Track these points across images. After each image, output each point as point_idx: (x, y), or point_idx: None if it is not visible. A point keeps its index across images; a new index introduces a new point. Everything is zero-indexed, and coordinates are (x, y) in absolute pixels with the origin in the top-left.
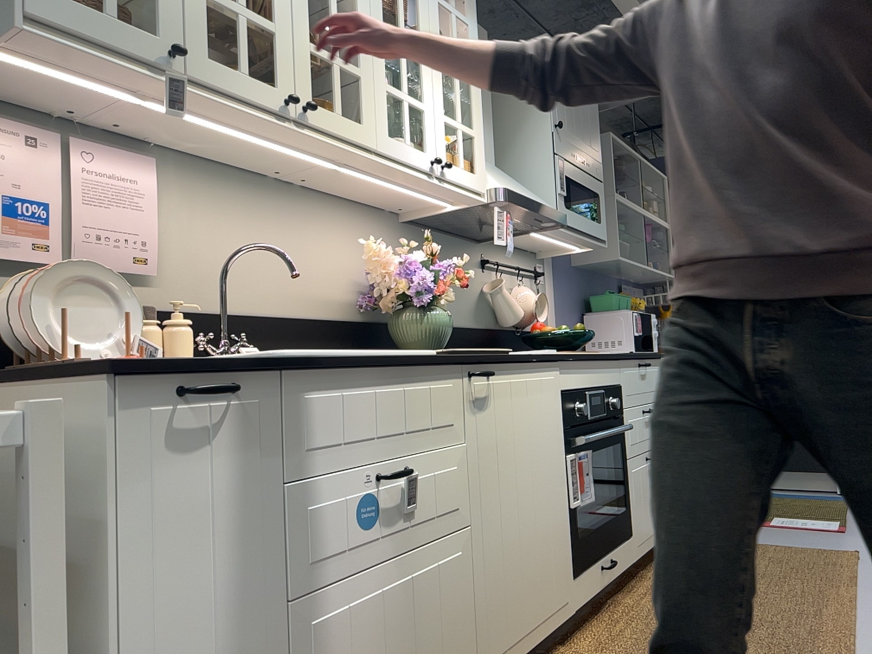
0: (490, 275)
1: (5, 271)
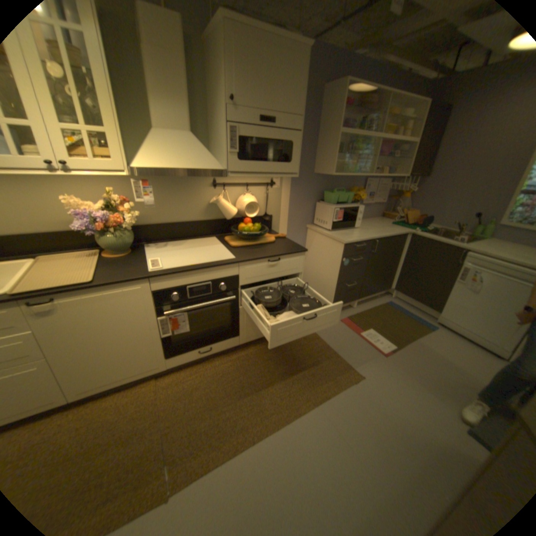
0: (220, 190)
1: None
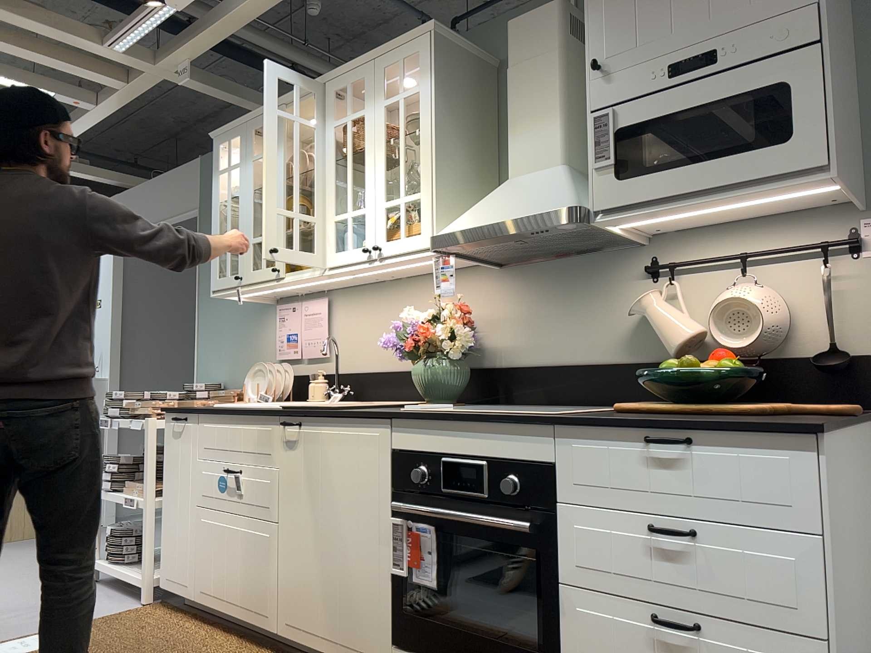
0: (667, 284)
1: (290, 362)
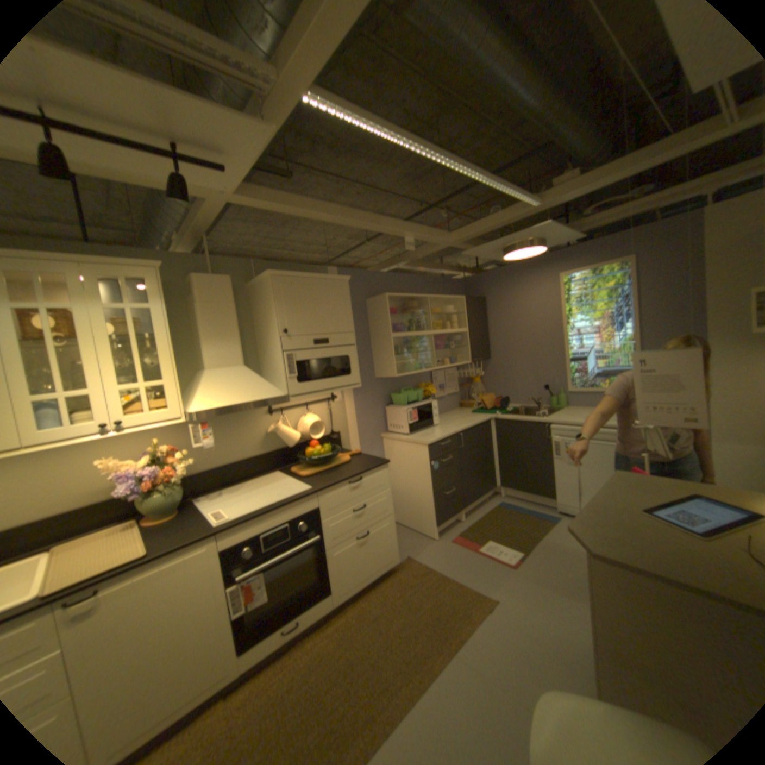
0: (277, 416)
1: None
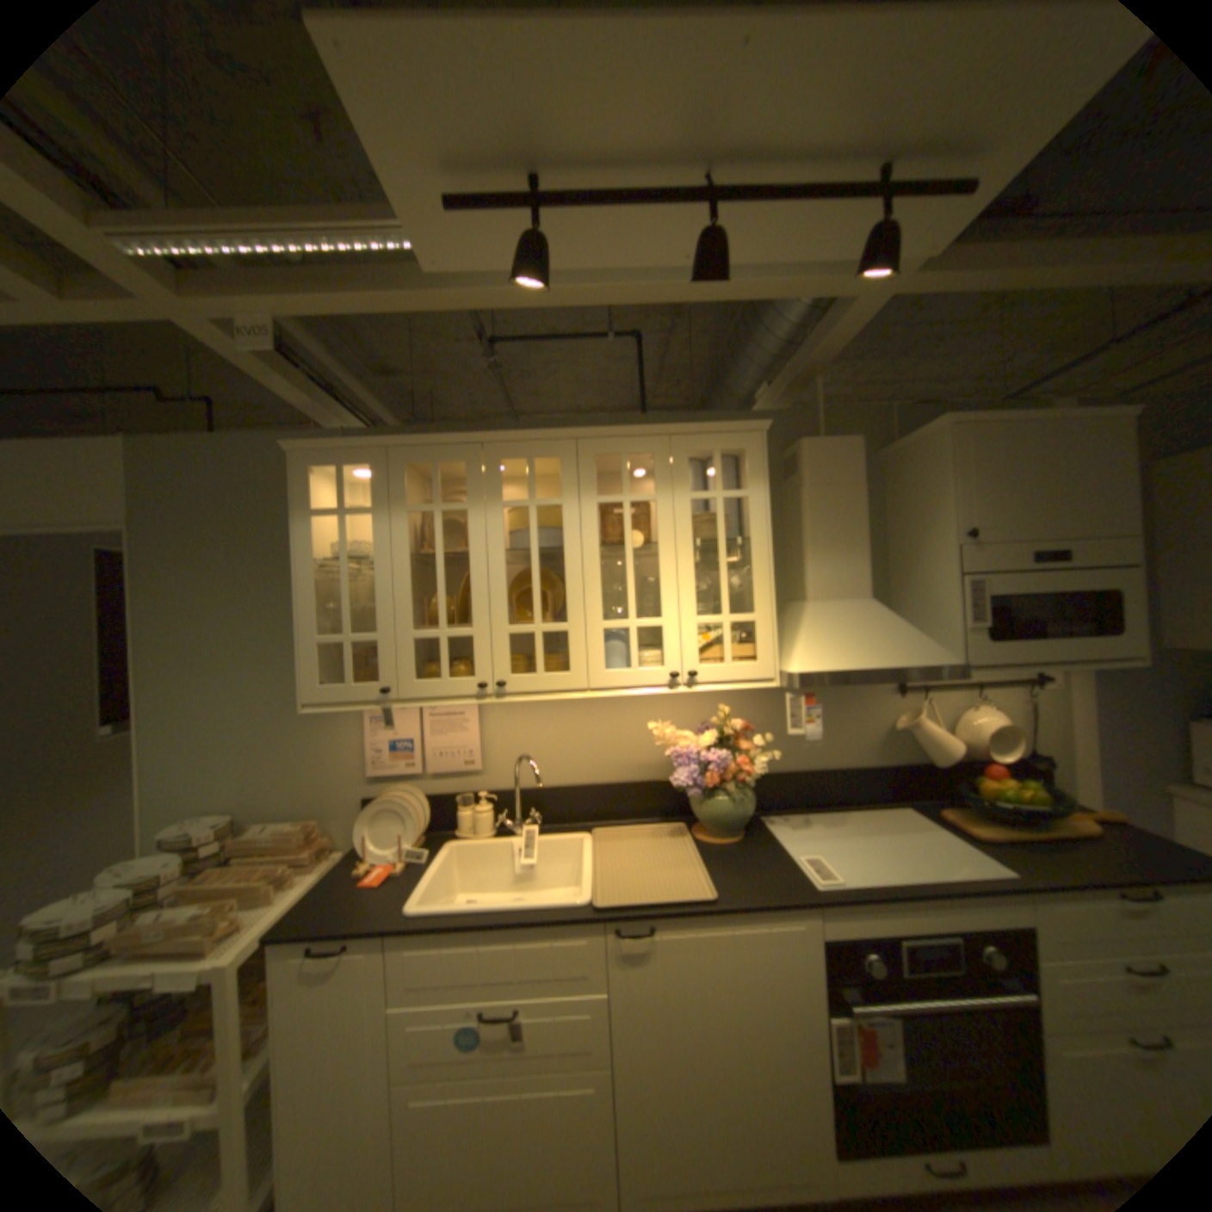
0: (915, 701)
1: (397, 779)
